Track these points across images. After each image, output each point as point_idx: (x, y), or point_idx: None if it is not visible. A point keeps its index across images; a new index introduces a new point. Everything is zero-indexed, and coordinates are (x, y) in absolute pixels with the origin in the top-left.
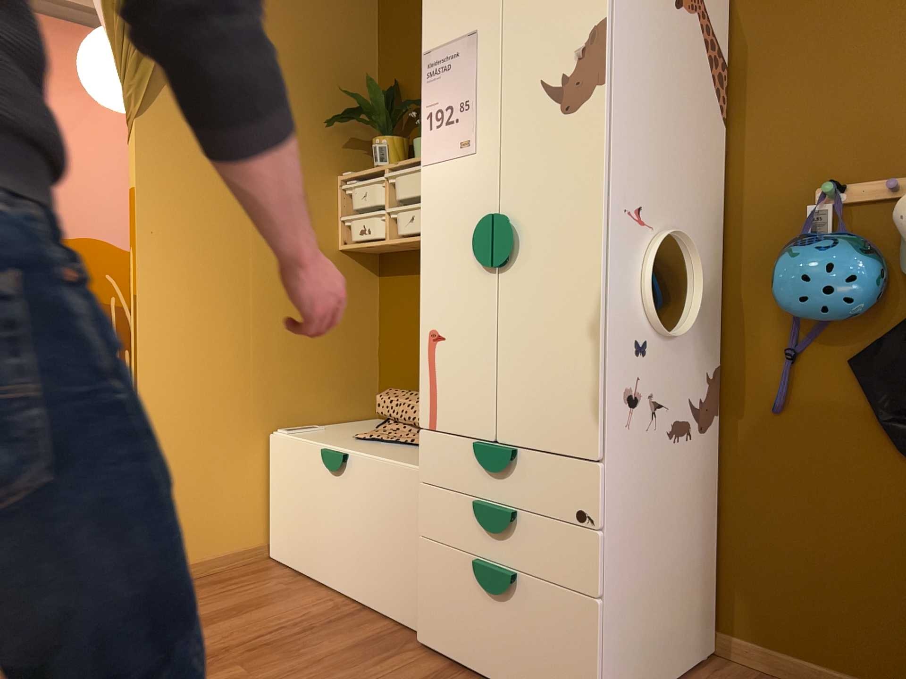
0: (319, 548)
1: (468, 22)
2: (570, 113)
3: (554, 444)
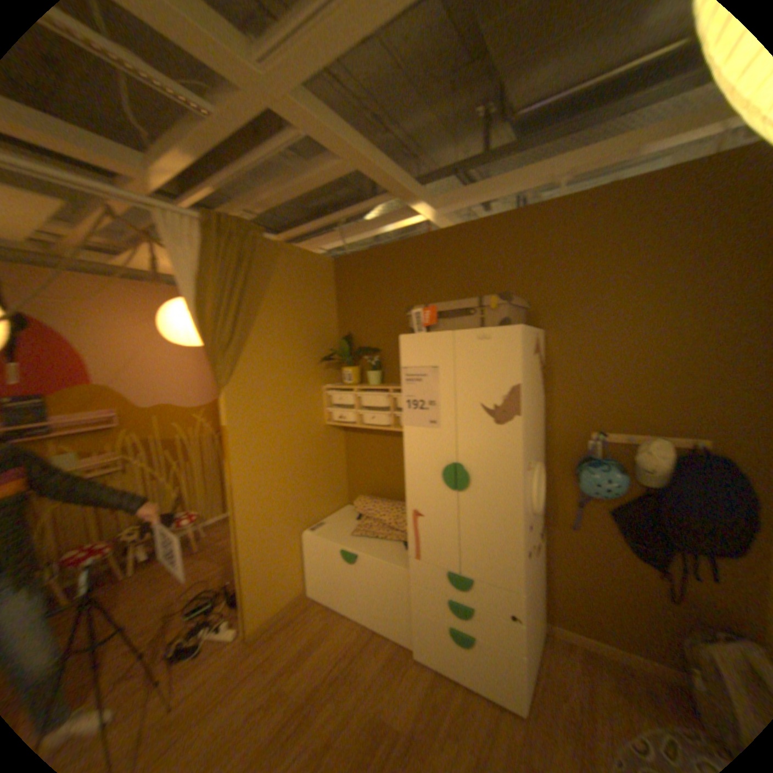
0: (341, 598)
1: (430, 360)
2: (499, 425)
3: (495, 582)
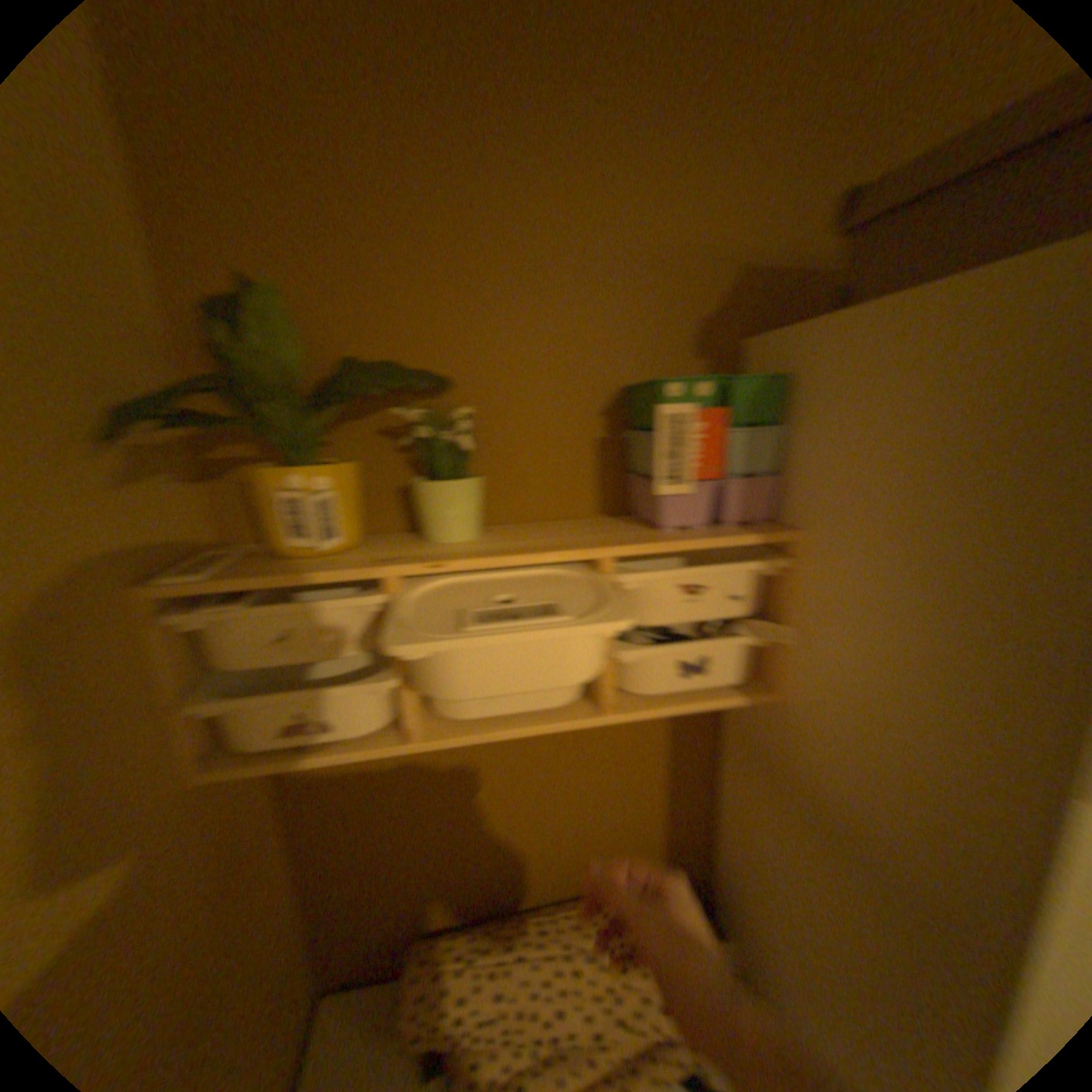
0: None
1: None
2: None
3: None
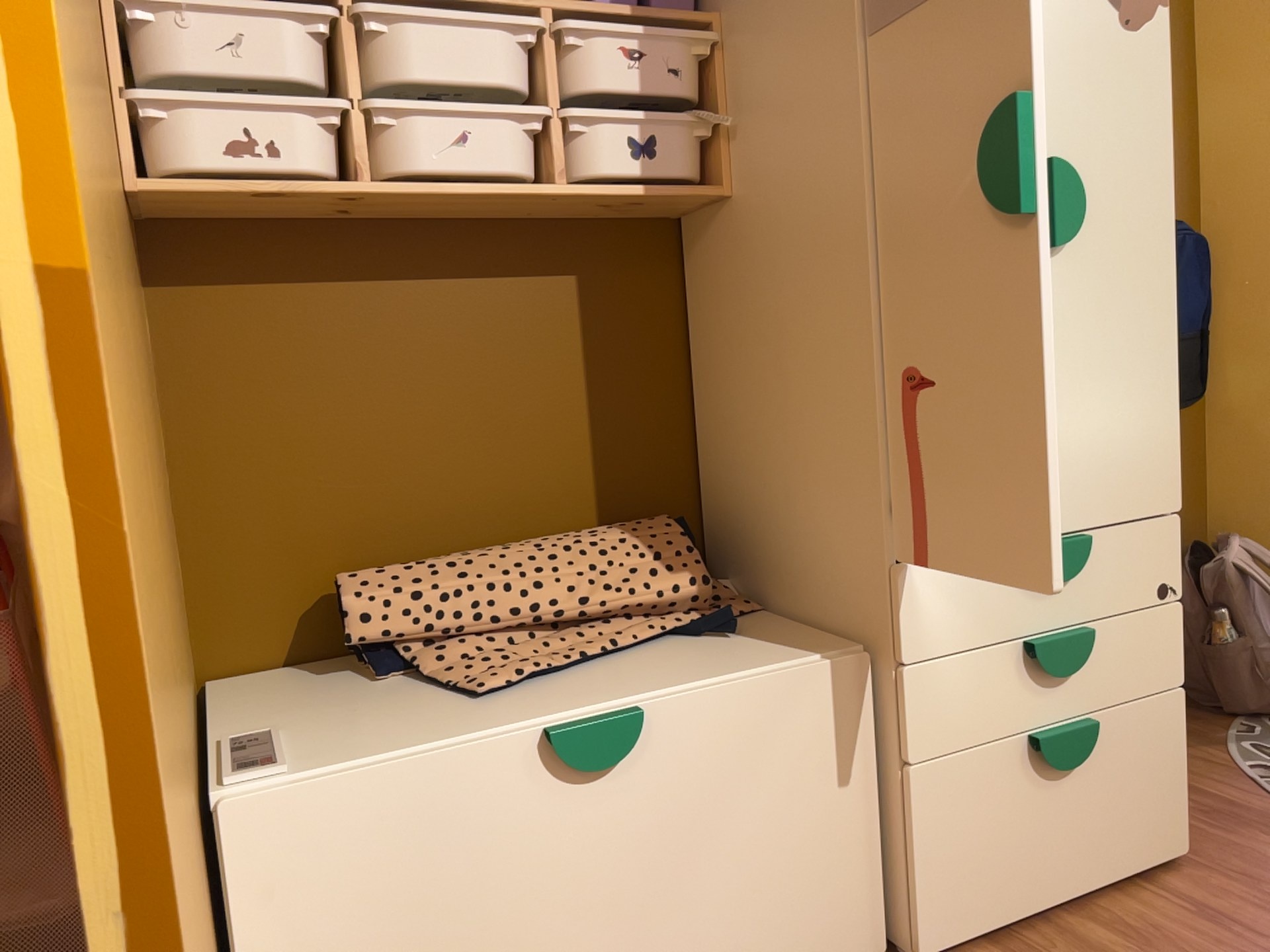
0: None
1: None
2: (1131, 31)
3: (1132, 506)
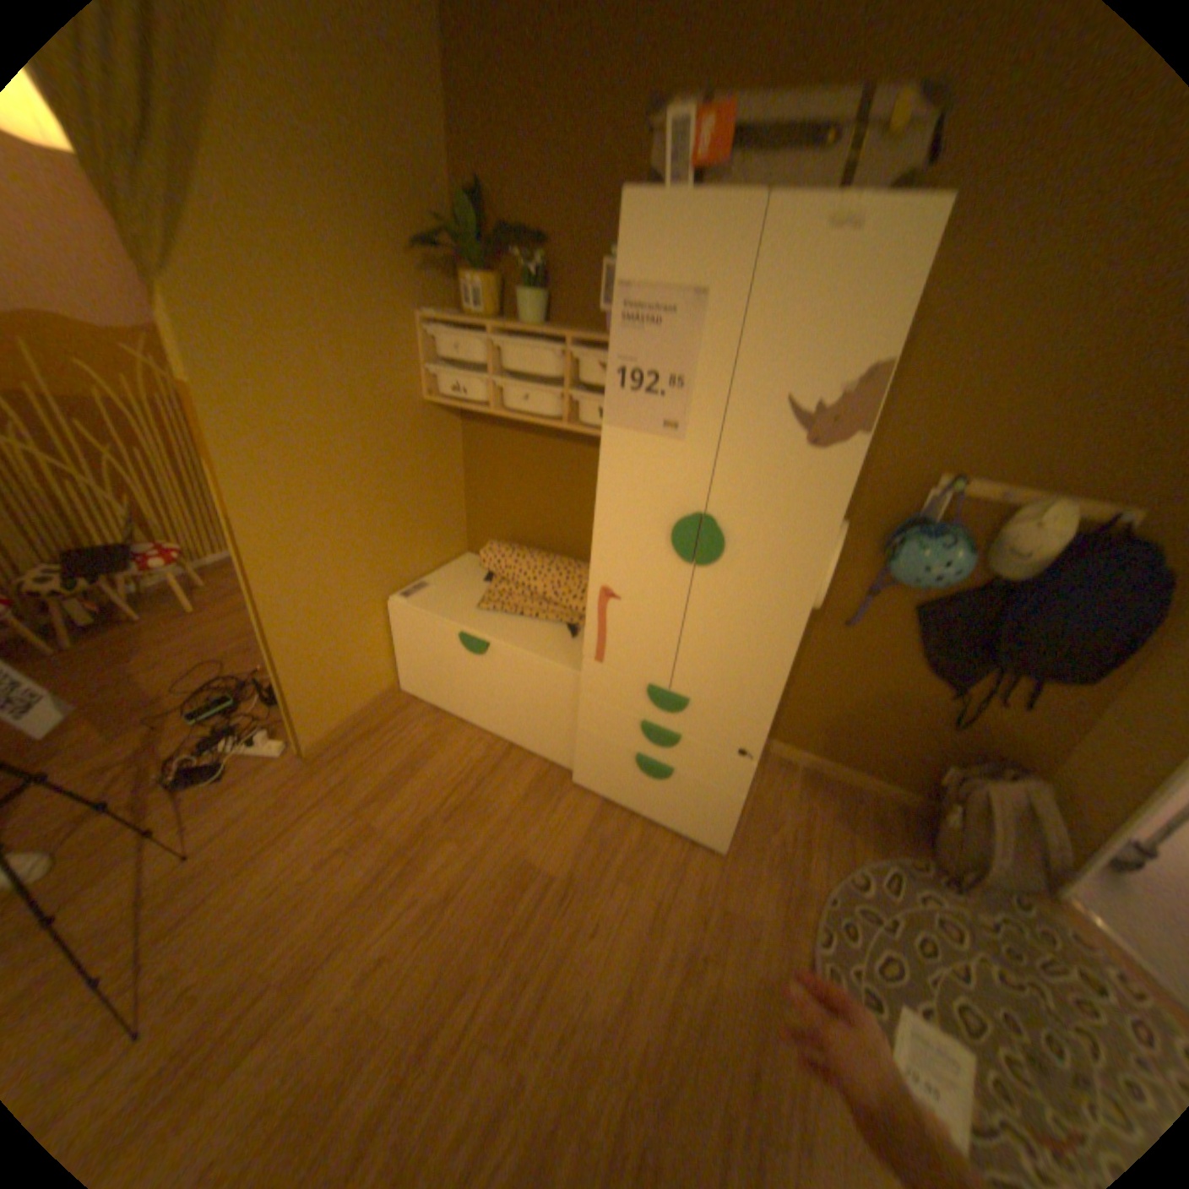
0: (460, 698)
1: (695, 272)
2: (815, 449)
3: (727, 707)
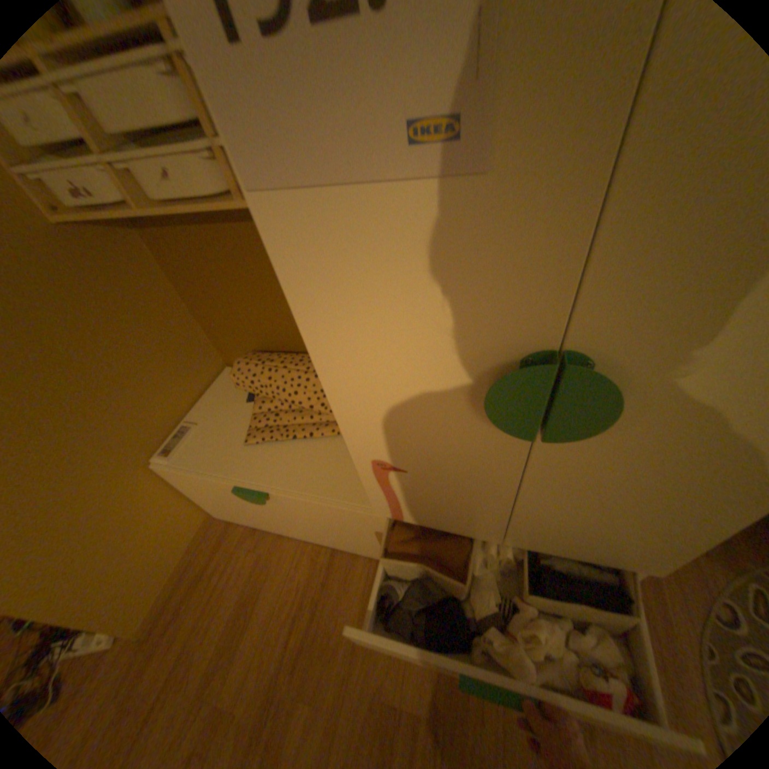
0: (268, 523)
1: None
2: None
3: (595, 559)
